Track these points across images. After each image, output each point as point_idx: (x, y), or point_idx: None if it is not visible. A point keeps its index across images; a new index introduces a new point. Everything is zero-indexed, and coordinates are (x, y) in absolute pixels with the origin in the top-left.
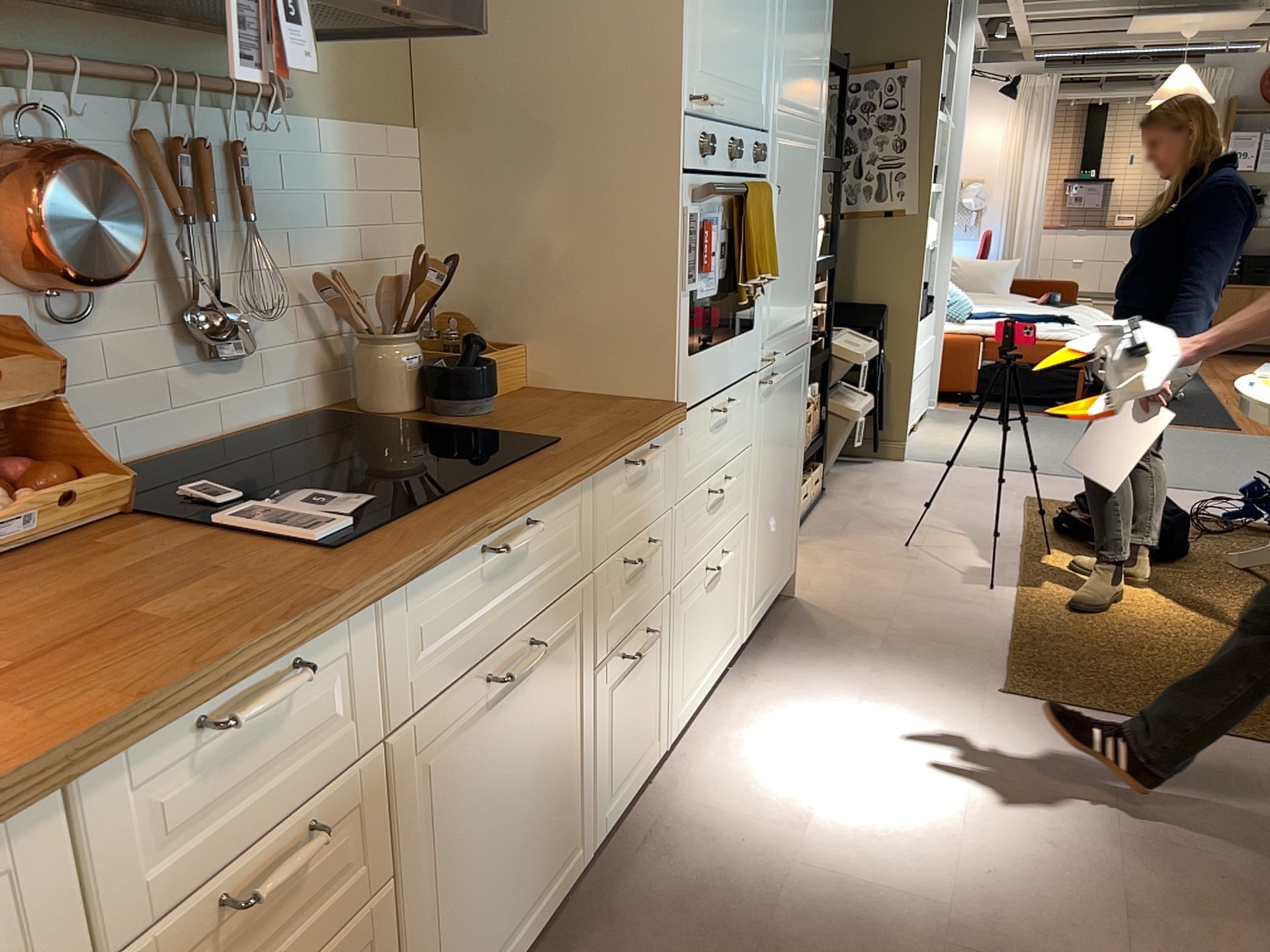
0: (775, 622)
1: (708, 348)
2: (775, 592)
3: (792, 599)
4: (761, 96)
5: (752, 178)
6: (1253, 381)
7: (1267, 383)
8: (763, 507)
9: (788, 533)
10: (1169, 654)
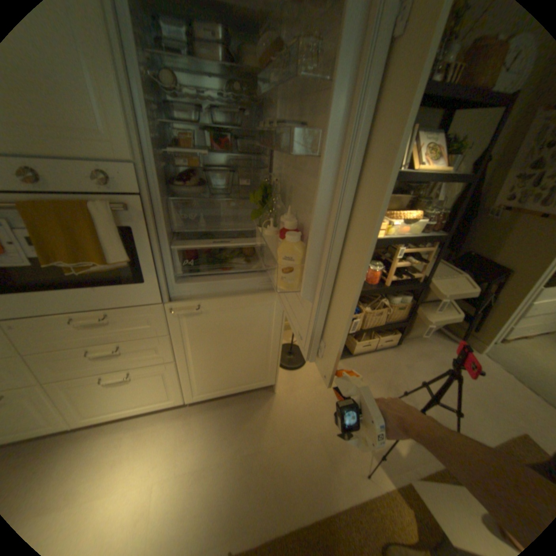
0: (243, 399)
1: (45, 290)
2: (236, 390)
3: (271, 393)
4: (96, 129)
5: (79, 194)
6: None
7: None
8: (199, 360)
9: (256, 371)
10: None
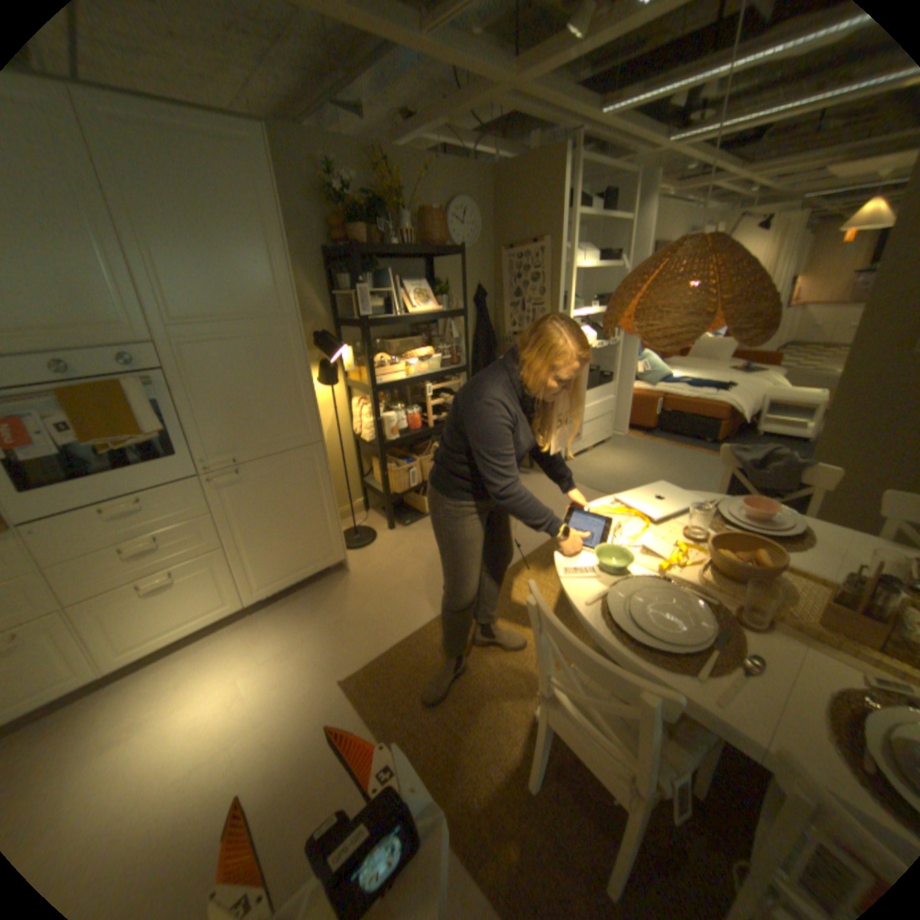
0: (313, 588)
1: (69, 481)
2: (301, 575)
3: (344, 572)
4: (117, 322)
5: (105, 377)
6: (615, 502)
7: (632, 504)
8: (248, 541)
9: (317, 544)
10: (479, 687)
